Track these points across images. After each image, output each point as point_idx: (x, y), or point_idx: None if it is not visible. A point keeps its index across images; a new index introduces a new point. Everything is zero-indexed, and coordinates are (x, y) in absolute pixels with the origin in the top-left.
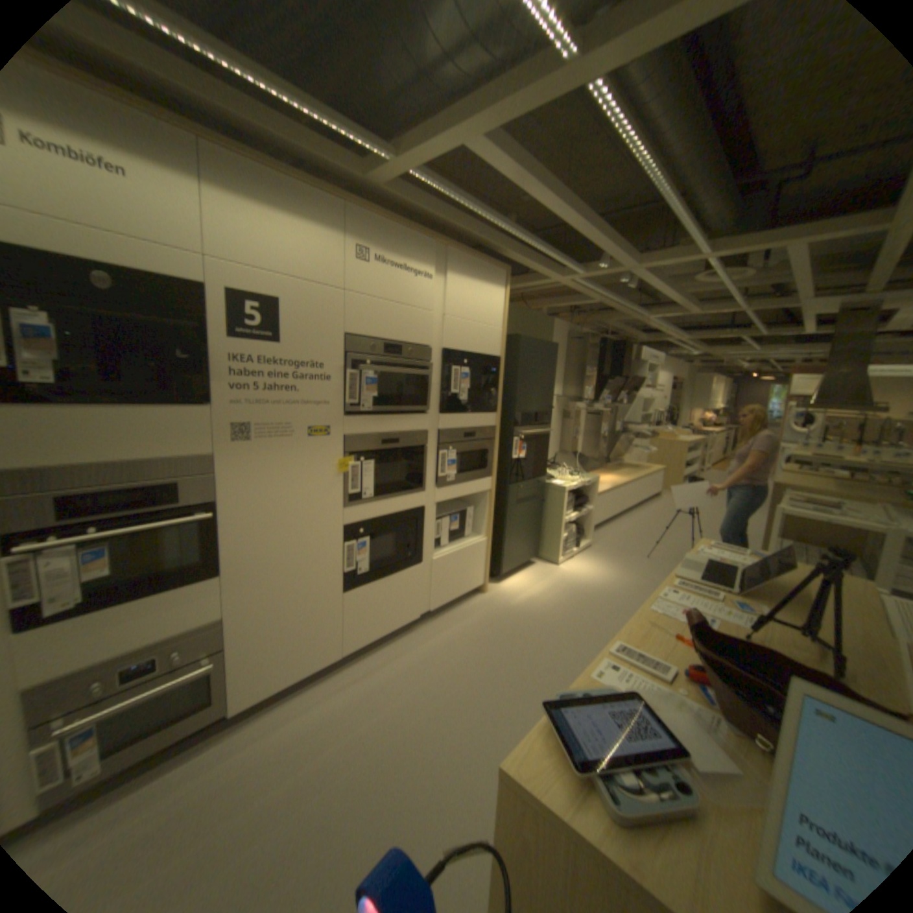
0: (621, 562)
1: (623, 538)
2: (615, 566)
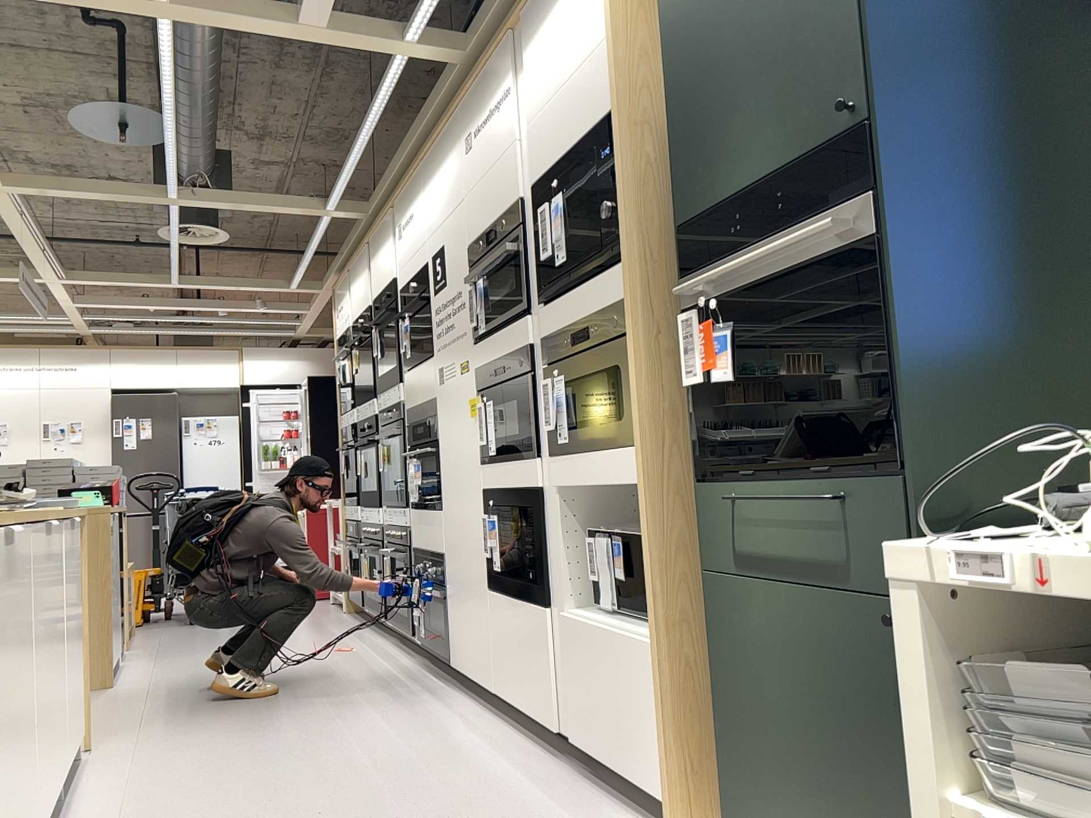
0: None
1: None
2: None
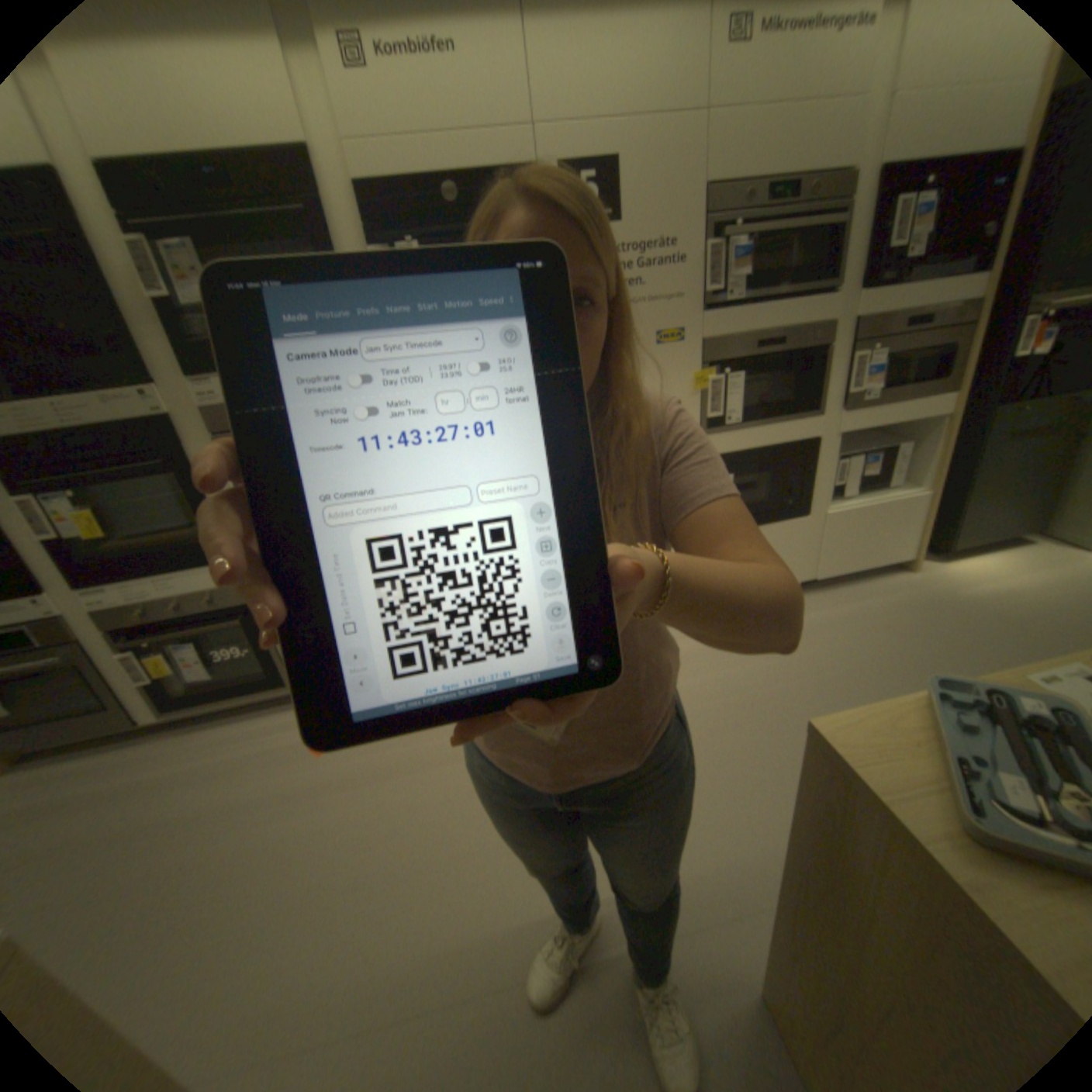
0: None
1: None
2: None
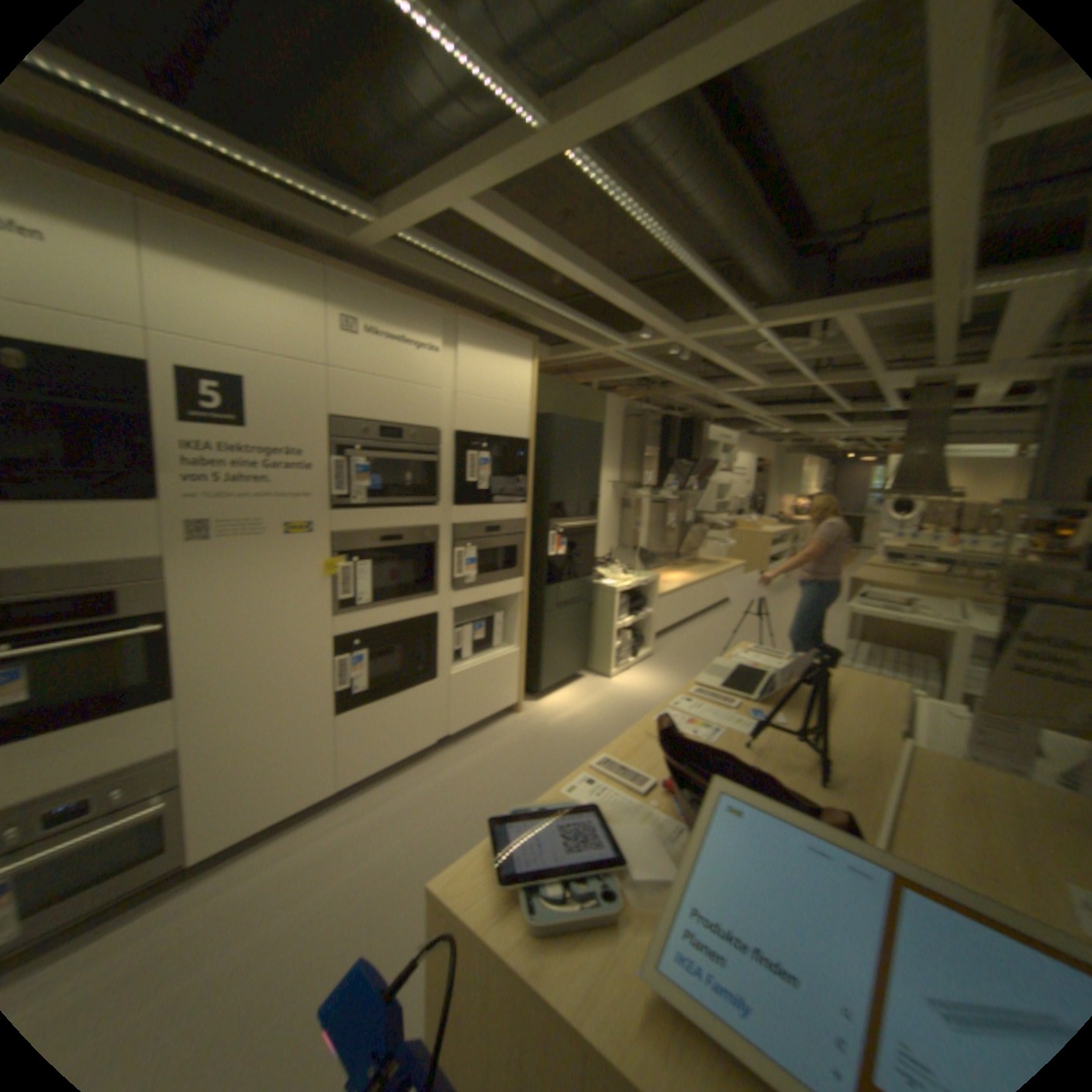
0: (686, 672)
1: (692, 645)
2: (678, 677)
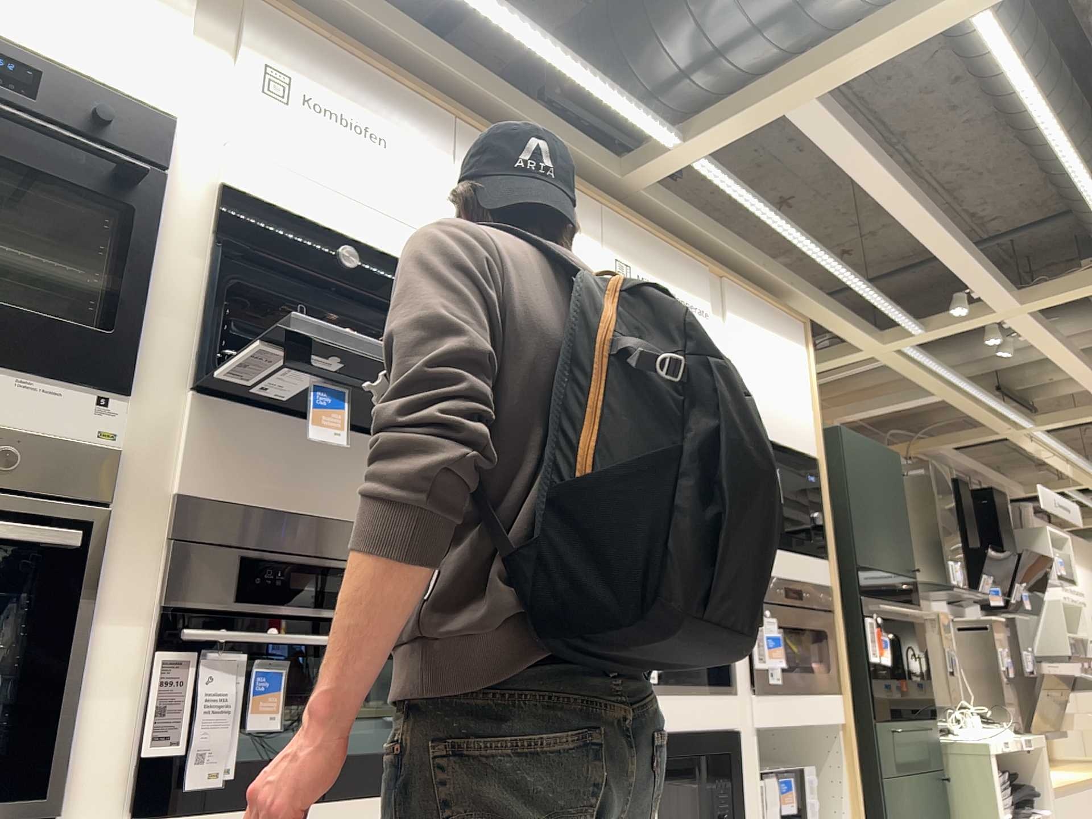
0: None
1: None
2: None
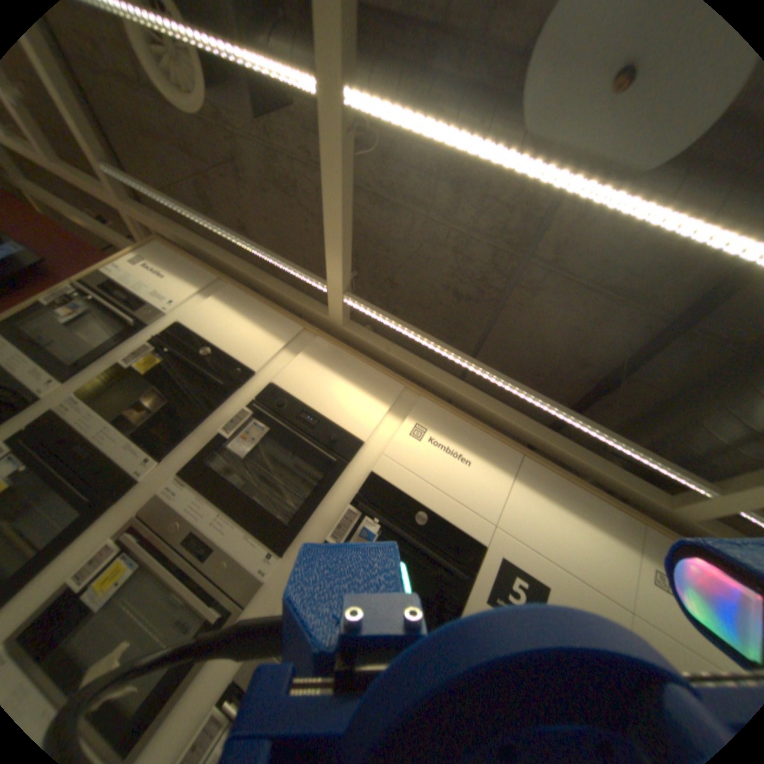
0: None
1: None
2: None
